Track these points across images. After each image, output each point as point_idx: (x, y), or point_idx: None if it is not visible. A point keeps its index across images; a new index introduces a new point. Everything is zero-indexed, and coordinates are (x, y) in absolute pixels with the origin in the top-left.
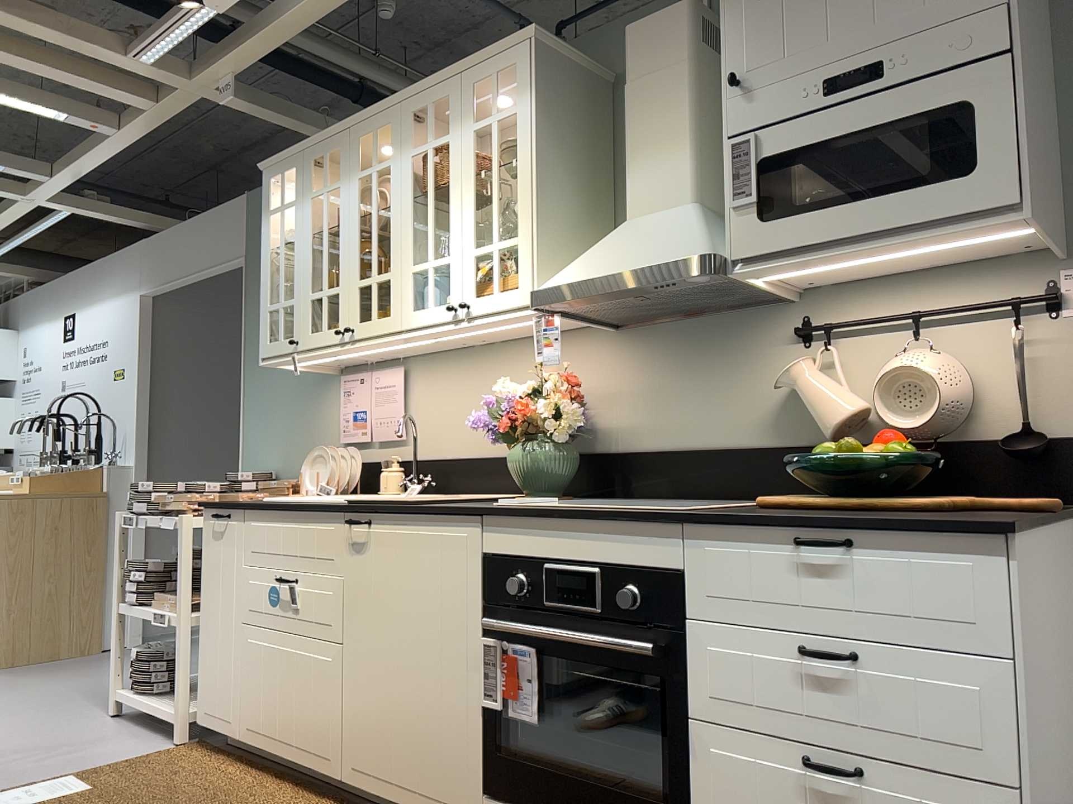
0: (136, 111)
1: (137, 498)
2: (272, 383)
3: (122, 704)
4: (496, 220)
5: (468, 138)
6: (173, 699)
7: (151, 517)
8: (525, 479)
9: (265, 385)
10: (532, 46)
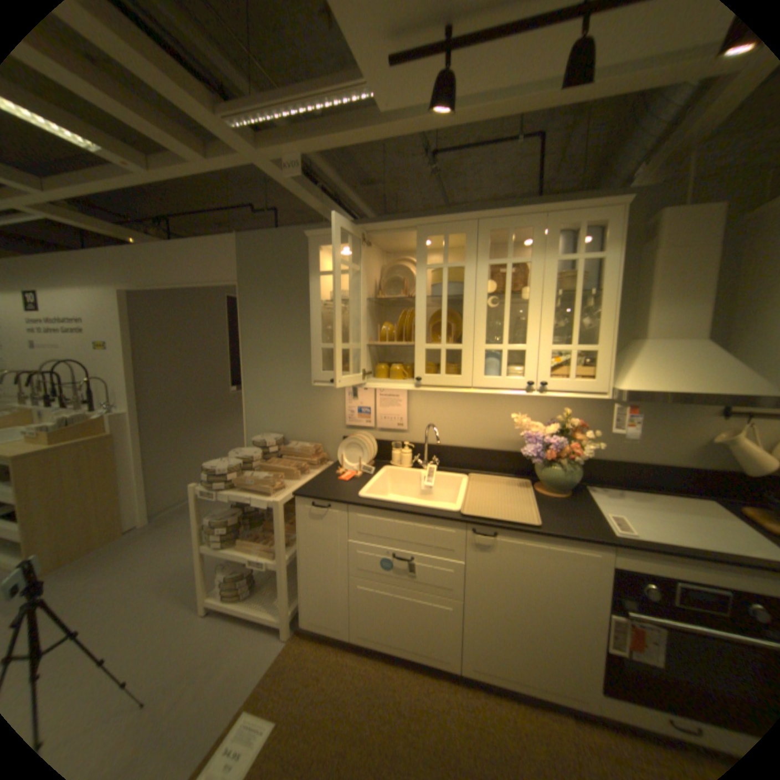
0: (164, 155)
1: (209, 478)
2: (273, 377)
3: (208, 608)
4: (578, 331)
5: (552, 264)
6: (254, 602)
7: (229, 493)
8: (556, 484)
9: (265, 376)
10: (627, 209)
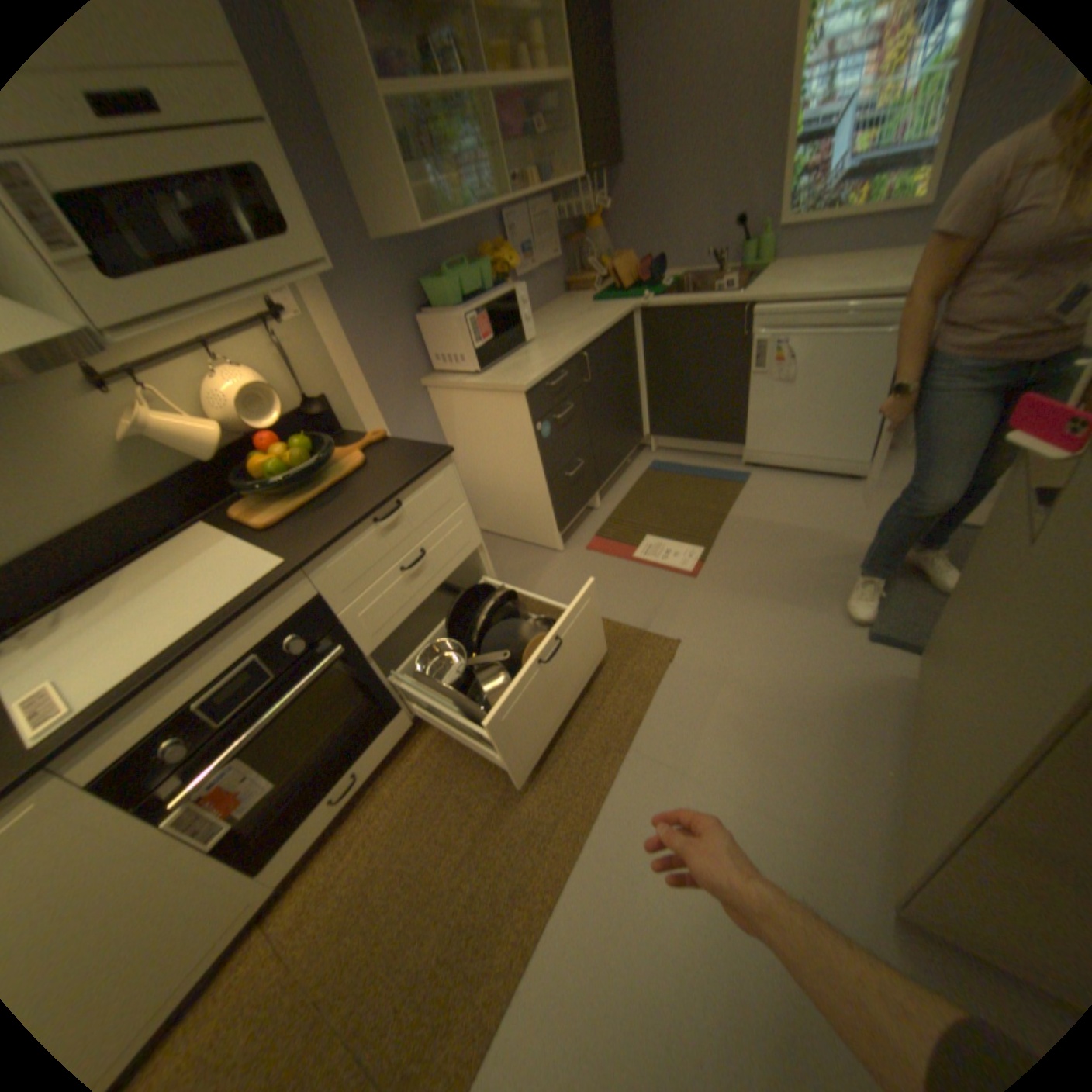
0: None
1: None
2: None
3: None
4: None
5: None
6: None
7: None
8: None
9: None
10: None
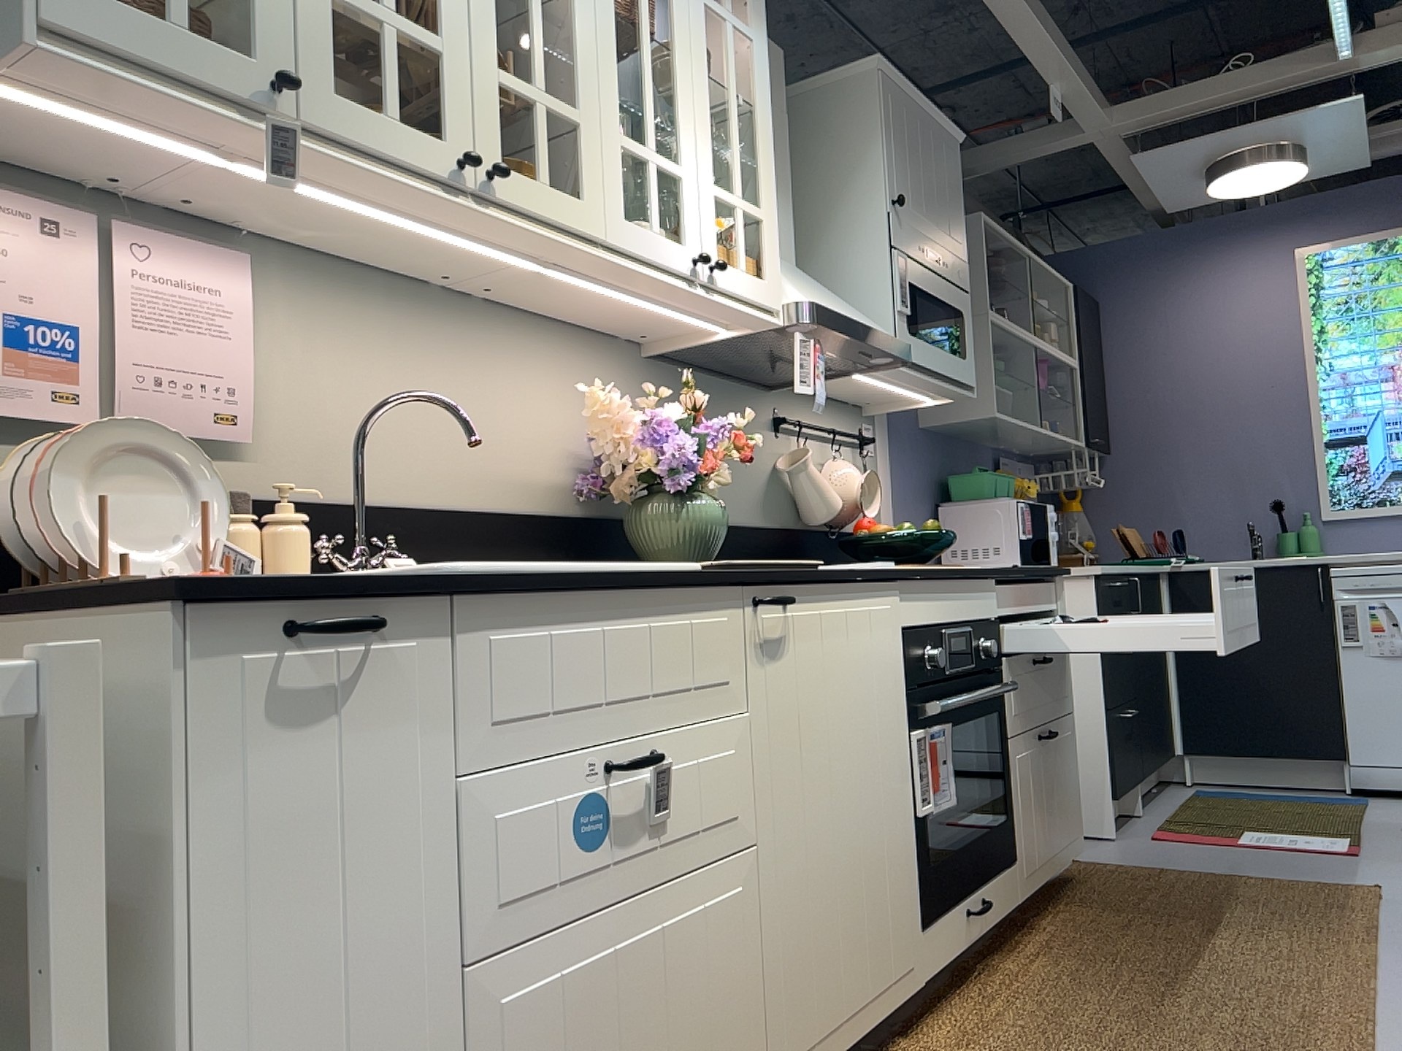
0: None
1: None
2: None
3: None
4: (741, 169)
5: (699, 6)
6: None
7: None
8: (698, 545)
9: None
10: None
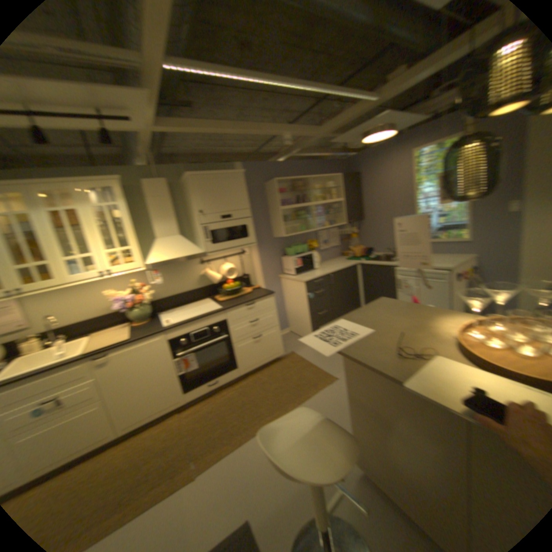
0: None
1: None
2: None
3: None
4: (114, 241)
5: (86, 208)
6: None
7: None
8: (137, 318)
9: None
10: (116, 181)
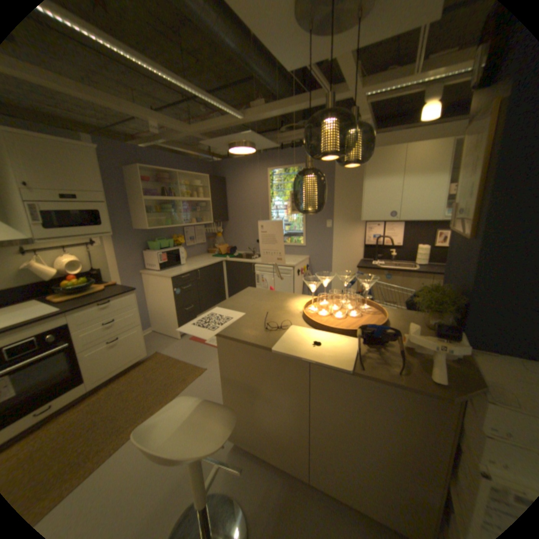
0: None
1: None
2: None
3: None
4: None
5: None
6: None
7: None
8: None
9: None
10: None
